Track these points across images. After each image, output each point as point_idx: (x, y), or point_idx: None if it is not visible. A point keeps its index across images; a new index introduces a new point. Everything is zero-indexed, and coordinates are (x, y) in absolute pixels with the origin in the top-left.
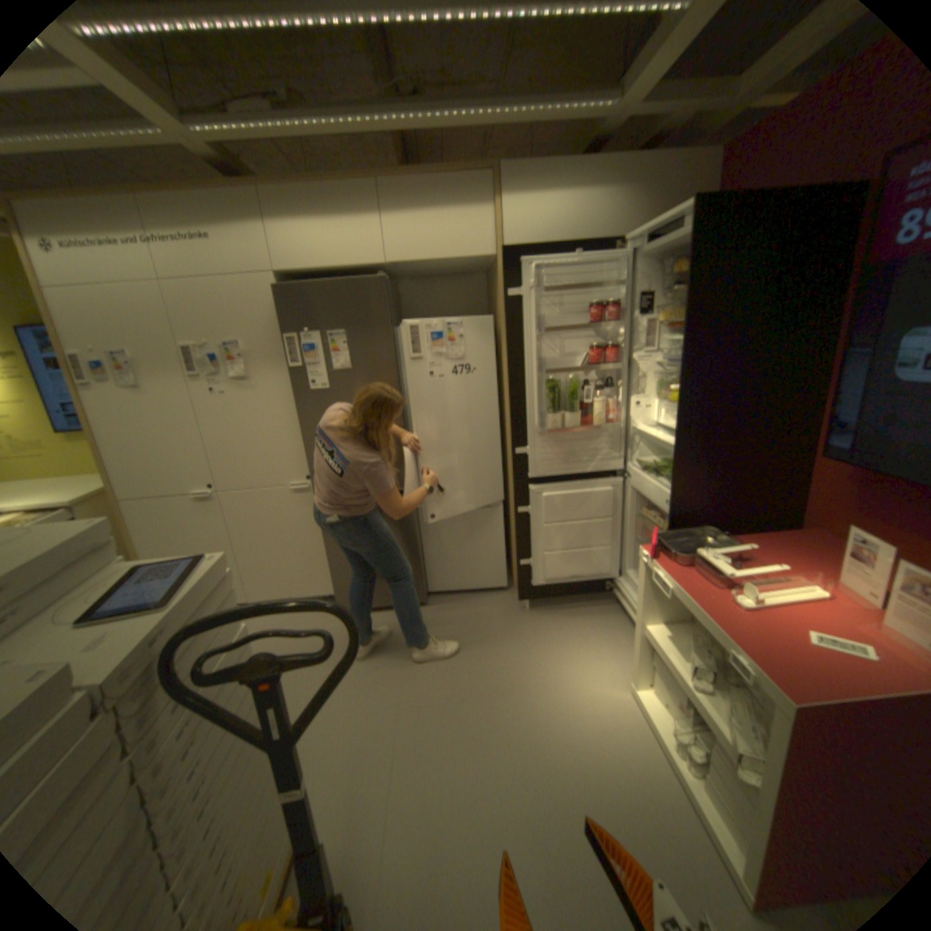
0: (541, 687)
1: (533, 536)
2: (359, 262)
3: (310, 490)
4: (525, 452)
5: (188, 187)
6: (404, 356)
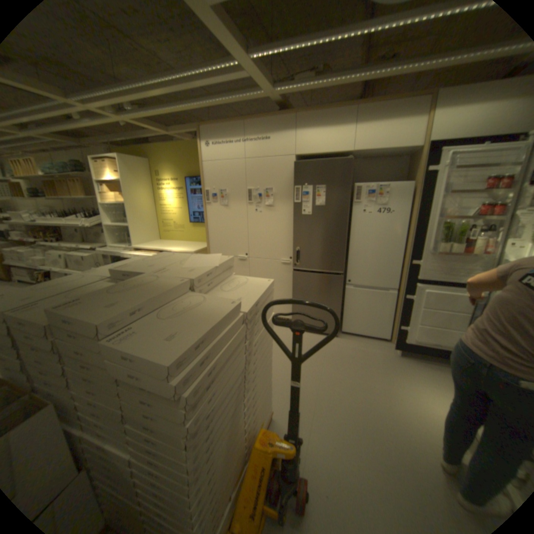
0: (404, 399)
1: (413, 314)
2: (339, 150)
3: (290, 264)
4: (419, 264)
5: (266, 116)
6: (353, 201)
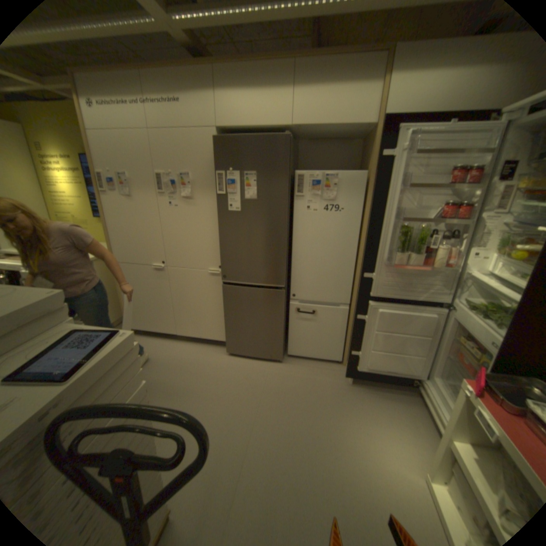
0: (353, 451)
1: (365, 337)
2: (273, 123)
3: (220, 275)
4: (372, 277)
5: (169, 65)
6: (294, 194)
